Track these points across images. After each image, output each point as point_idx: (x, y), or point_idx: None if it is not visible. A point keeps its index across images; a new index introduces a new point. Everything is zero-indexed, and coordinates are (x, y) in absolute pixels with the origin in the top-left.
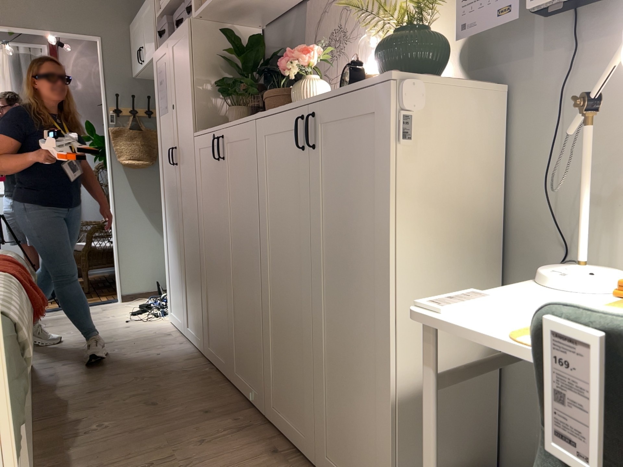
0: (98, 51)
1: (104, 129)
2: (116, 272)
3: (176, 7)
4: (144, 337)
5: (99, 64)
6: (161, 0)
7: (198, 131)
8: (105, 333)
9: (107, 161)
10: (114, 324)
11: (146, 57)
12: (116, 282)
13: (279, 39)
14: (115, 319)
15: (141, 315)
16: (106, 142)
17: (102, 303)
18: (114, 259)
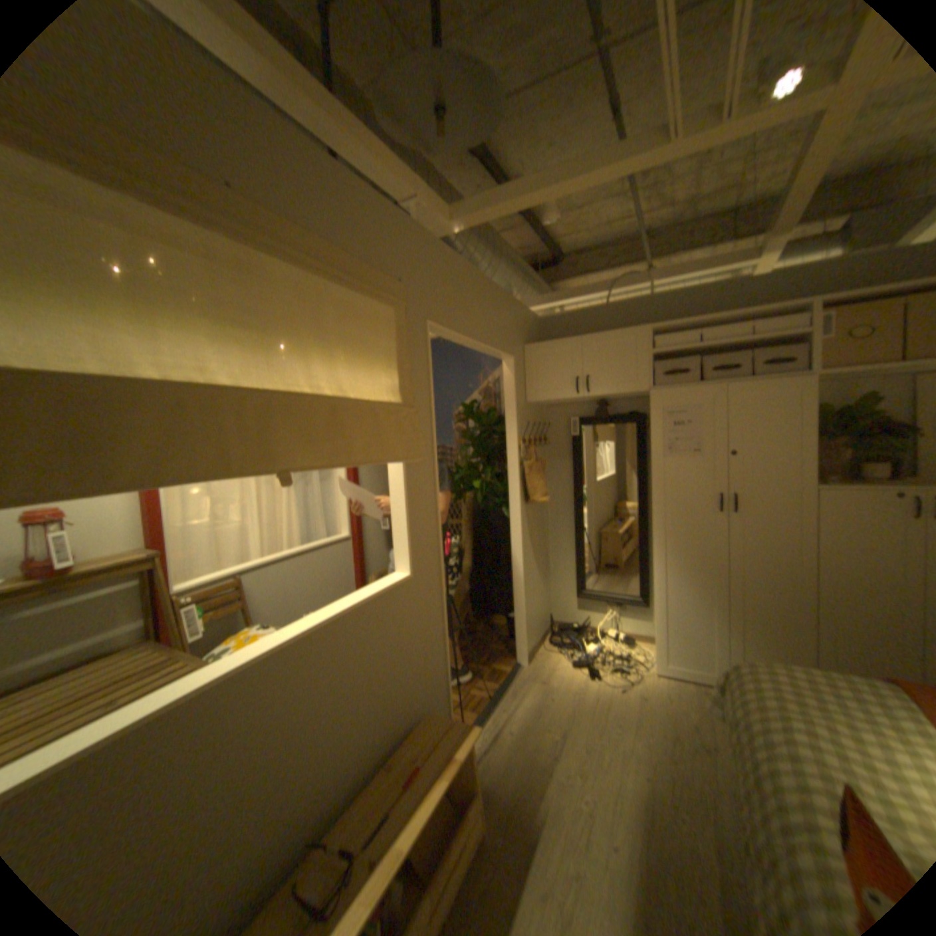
0: (504, 375)
1: (508, 466)
2: (515, 634)
3: (697, 351)
4: (699, 709)
5: (509, 390)
6: (653, 338)
7: (833, 487)
8: (652, 720)
9: (510, 503)
10: (622, 705)
11: (603, 391)
12: (517, 646)
13: (837, 399)
14: (599, 696)
15: (605, 680)
16: (513, 480)
17: (517, 679)
18: (514, 619)
